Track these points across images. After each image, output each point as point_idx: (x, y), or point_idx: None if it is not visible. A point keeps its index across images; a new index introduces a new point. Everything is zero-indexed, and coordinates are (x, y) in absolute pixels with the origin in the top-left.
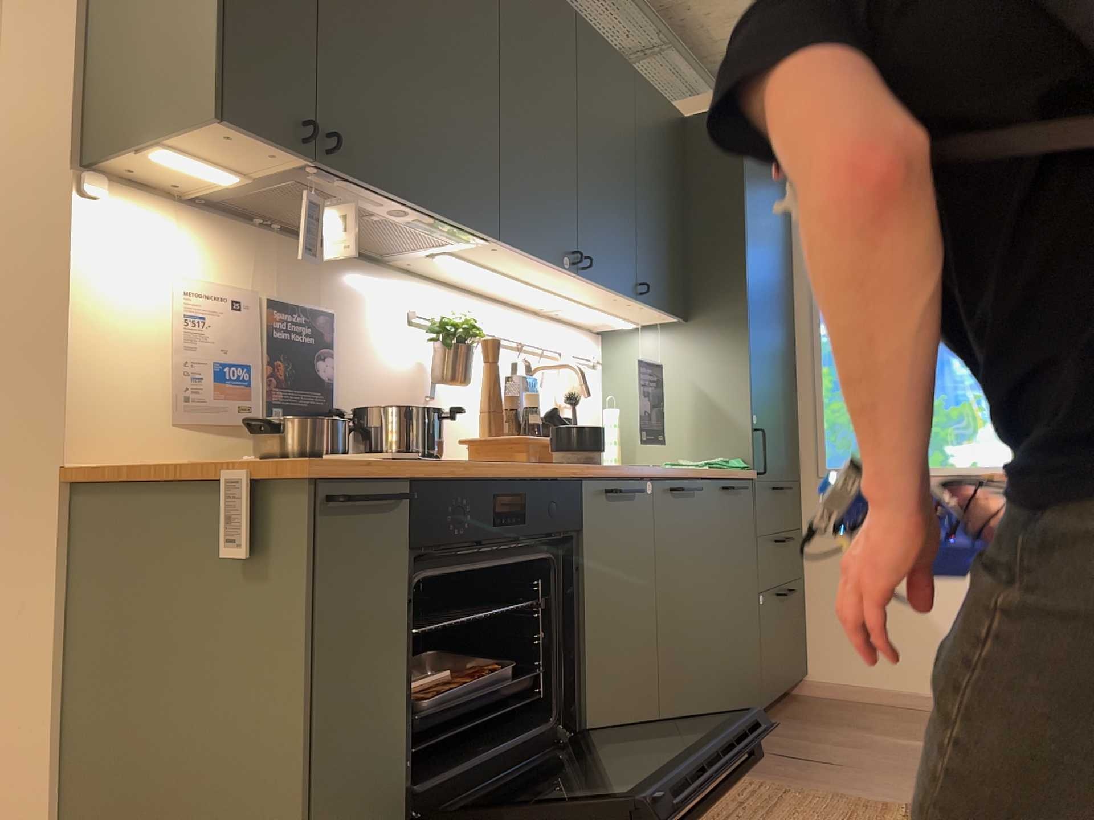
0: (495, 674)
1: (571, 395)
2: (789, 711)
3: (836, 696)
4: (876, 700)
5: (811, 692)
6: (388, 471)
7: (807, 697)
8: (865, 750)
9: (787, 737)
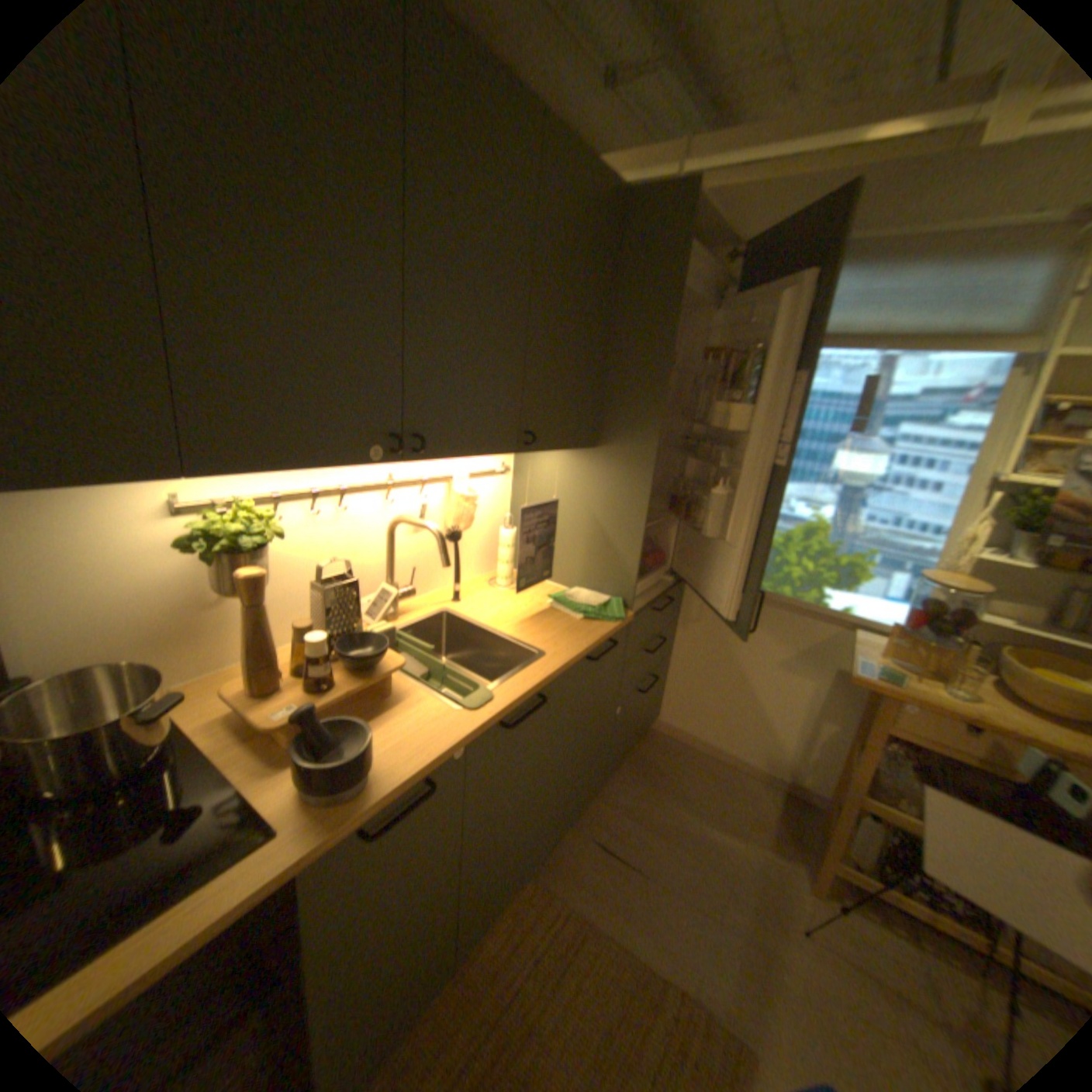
0: None
1: (454, 528)
2: (632, 760)
3: (675, 739)
4: (704, 752)
5: (657, 729)
6: None
7: (653, 734)
8: (674, 848)
9: (617, 813)
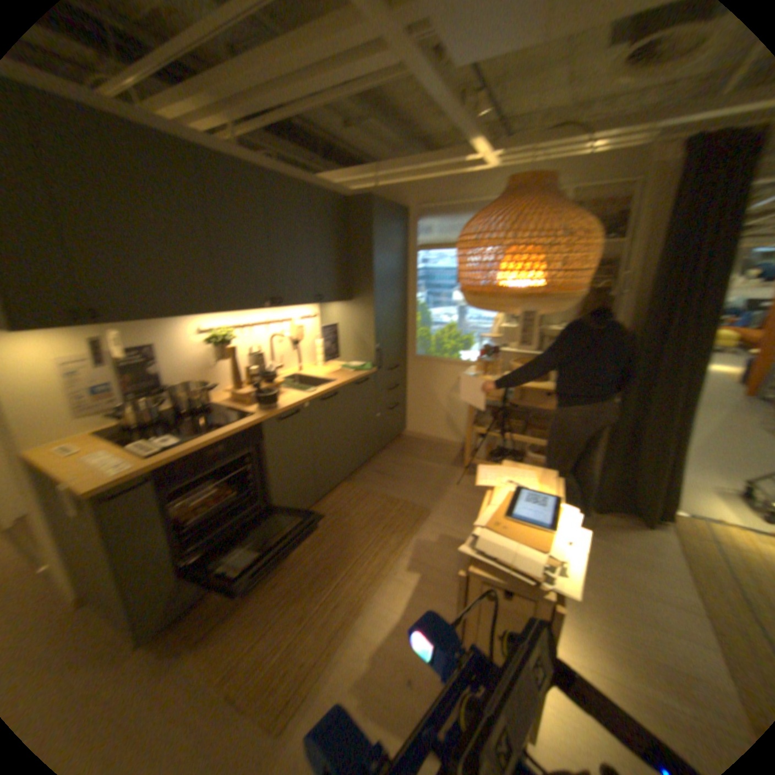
0: (225, 499)
1: (293, 341)
2: (391, 447)
3: (412, 438)
4: (425, 440)
5: (404, 435)
6: (131, 478)
7: (402, 437)
8: (407, 470)
9: (383, 463)
